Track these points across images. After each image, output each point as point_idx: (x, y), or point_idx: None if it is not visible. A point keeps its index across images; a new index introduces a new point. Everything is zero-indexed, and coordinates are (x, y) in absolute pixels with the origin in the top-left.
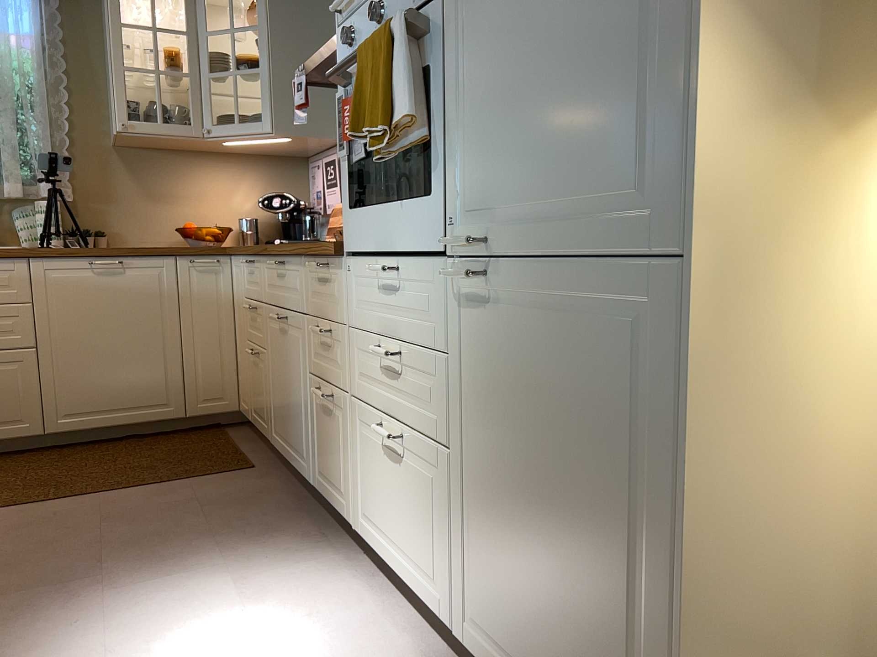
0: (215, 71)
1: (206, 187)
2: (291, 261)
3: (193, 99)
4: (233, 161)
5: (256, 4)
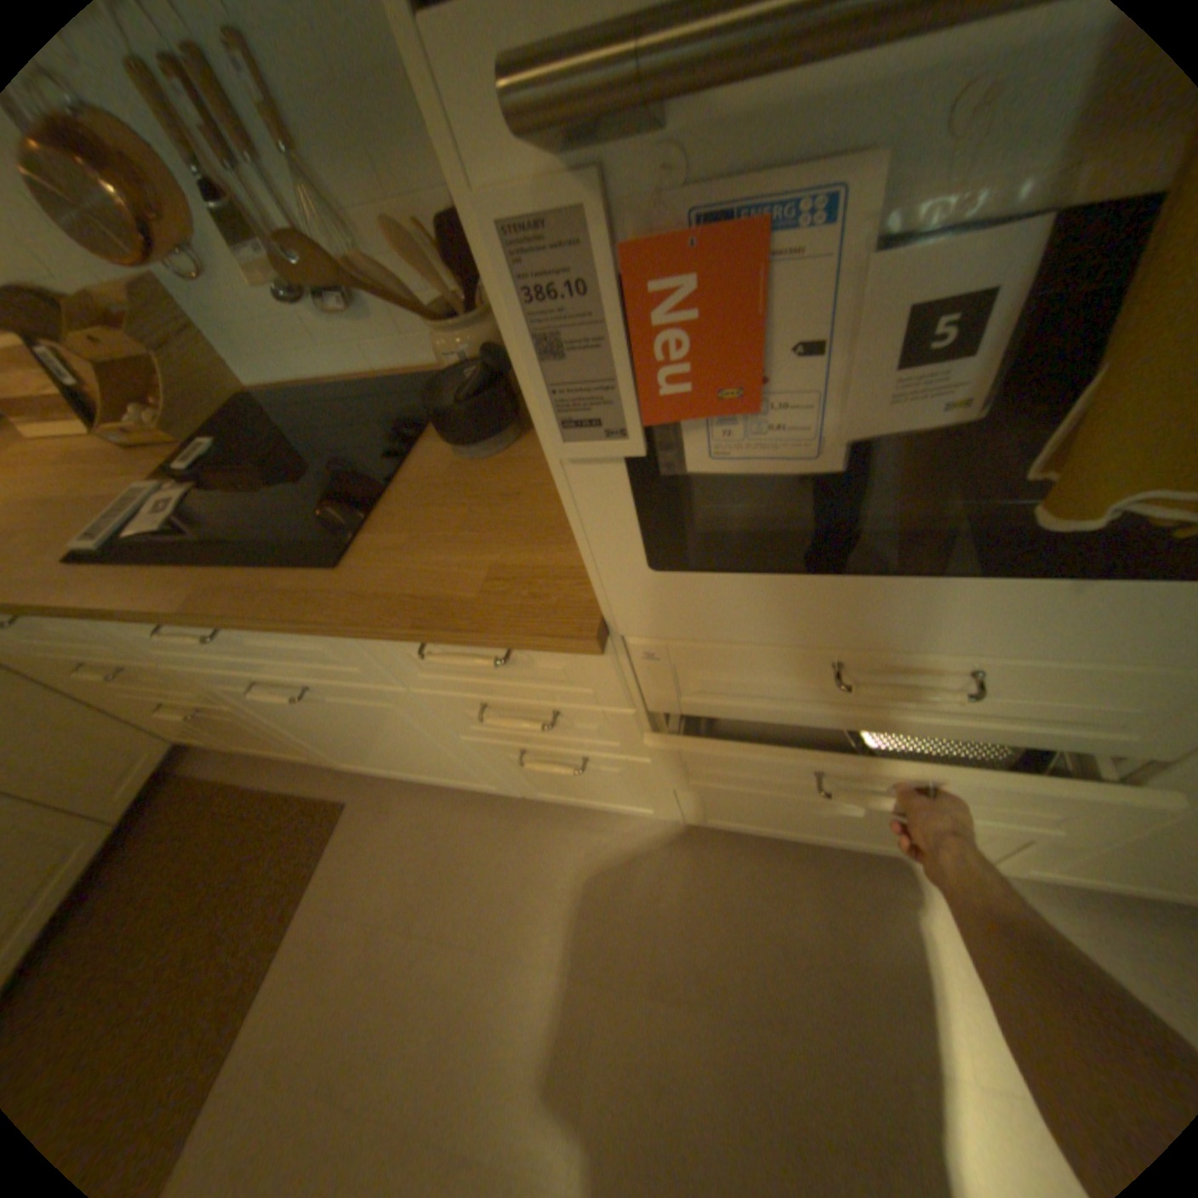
0: None
1: None
2: (259, 628)
3: None
4: None
5: None
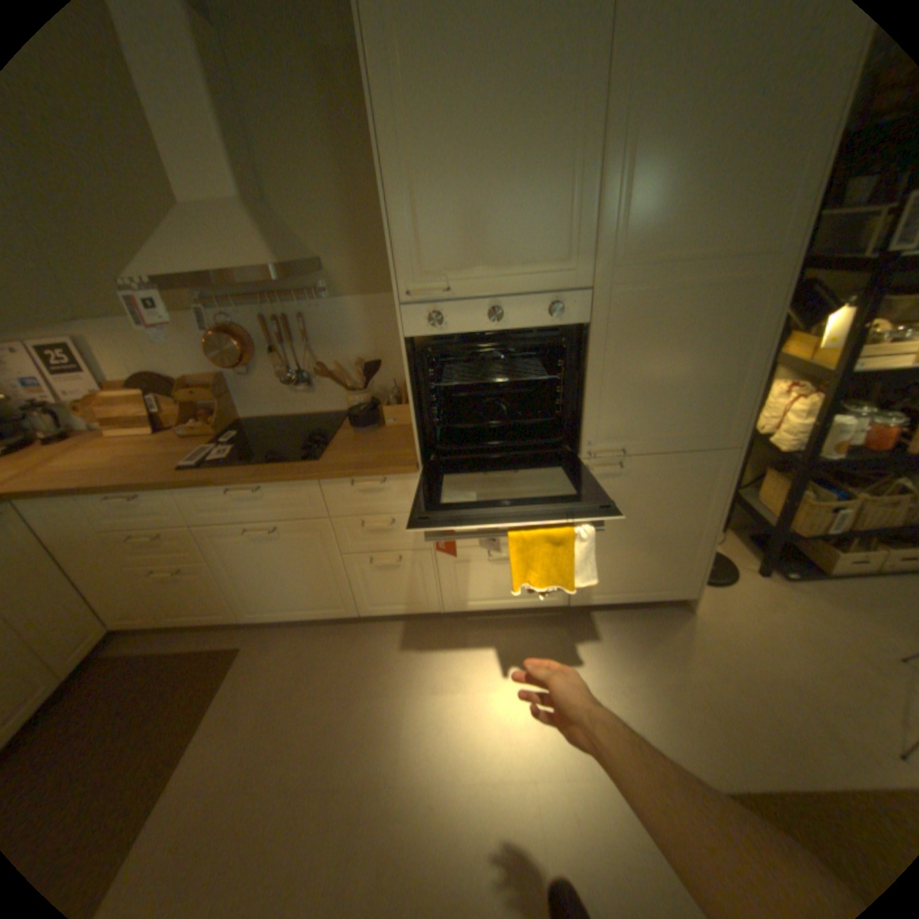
0: None
1: None
2: (279, 485)
3: None
4: None
5: None
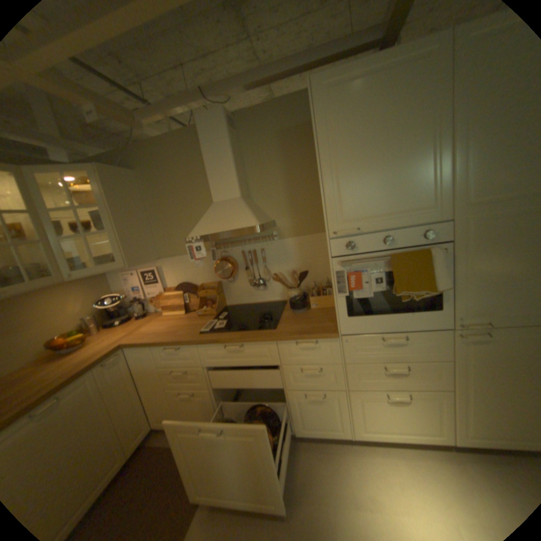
0: (53, 235)
1: (45, 311)
2: (254, 344)
3: (47, 259)
4: (58, 287)
5: (70, 187)
